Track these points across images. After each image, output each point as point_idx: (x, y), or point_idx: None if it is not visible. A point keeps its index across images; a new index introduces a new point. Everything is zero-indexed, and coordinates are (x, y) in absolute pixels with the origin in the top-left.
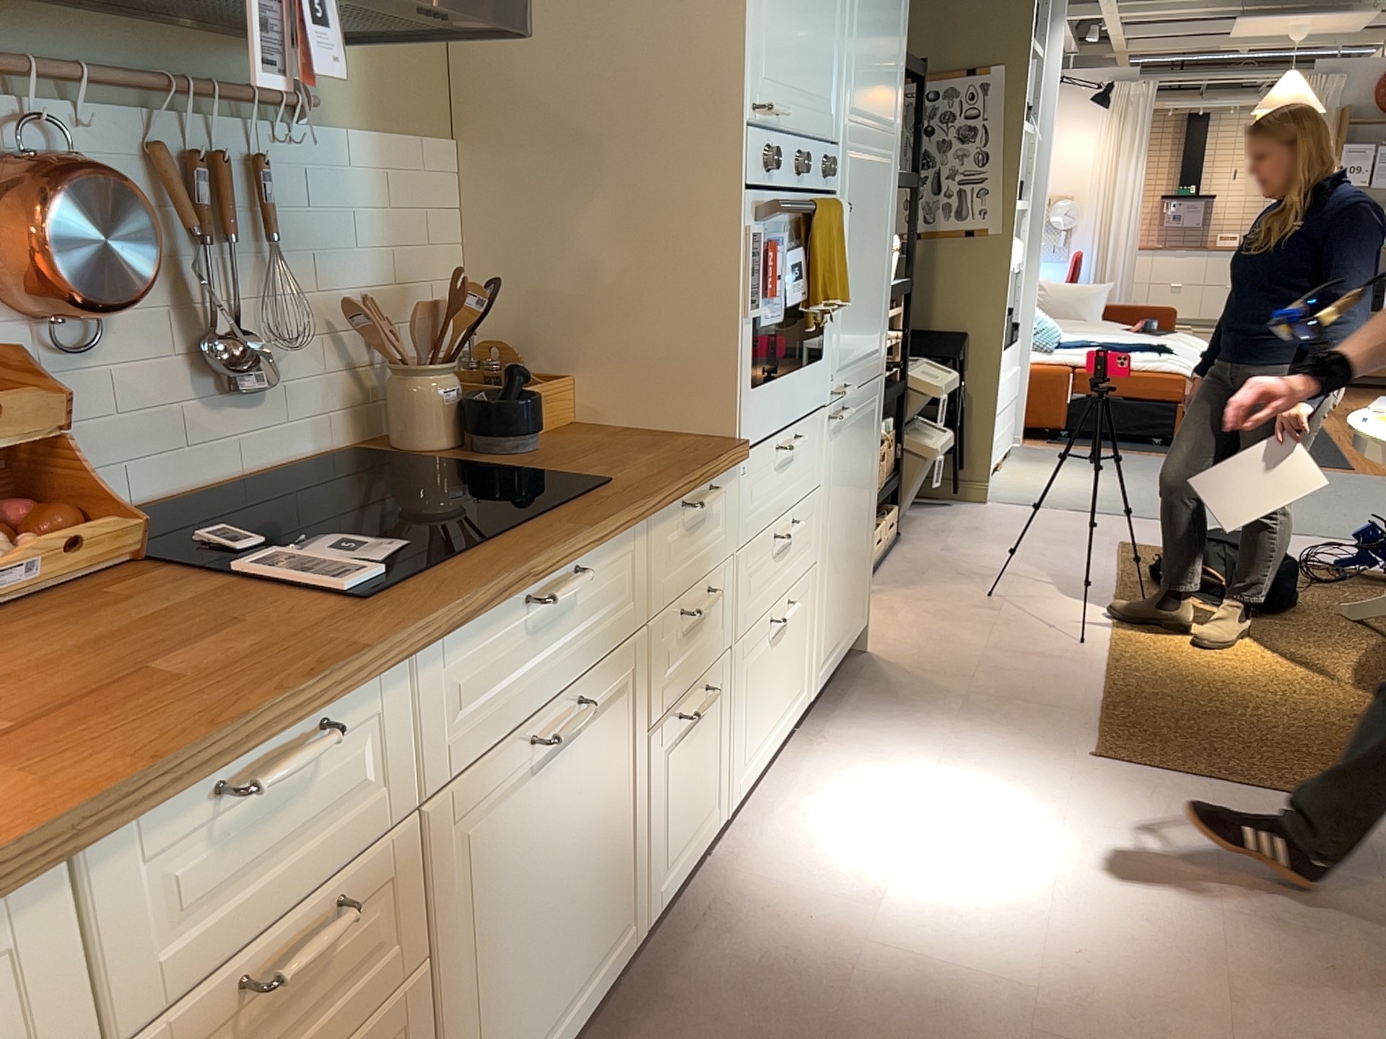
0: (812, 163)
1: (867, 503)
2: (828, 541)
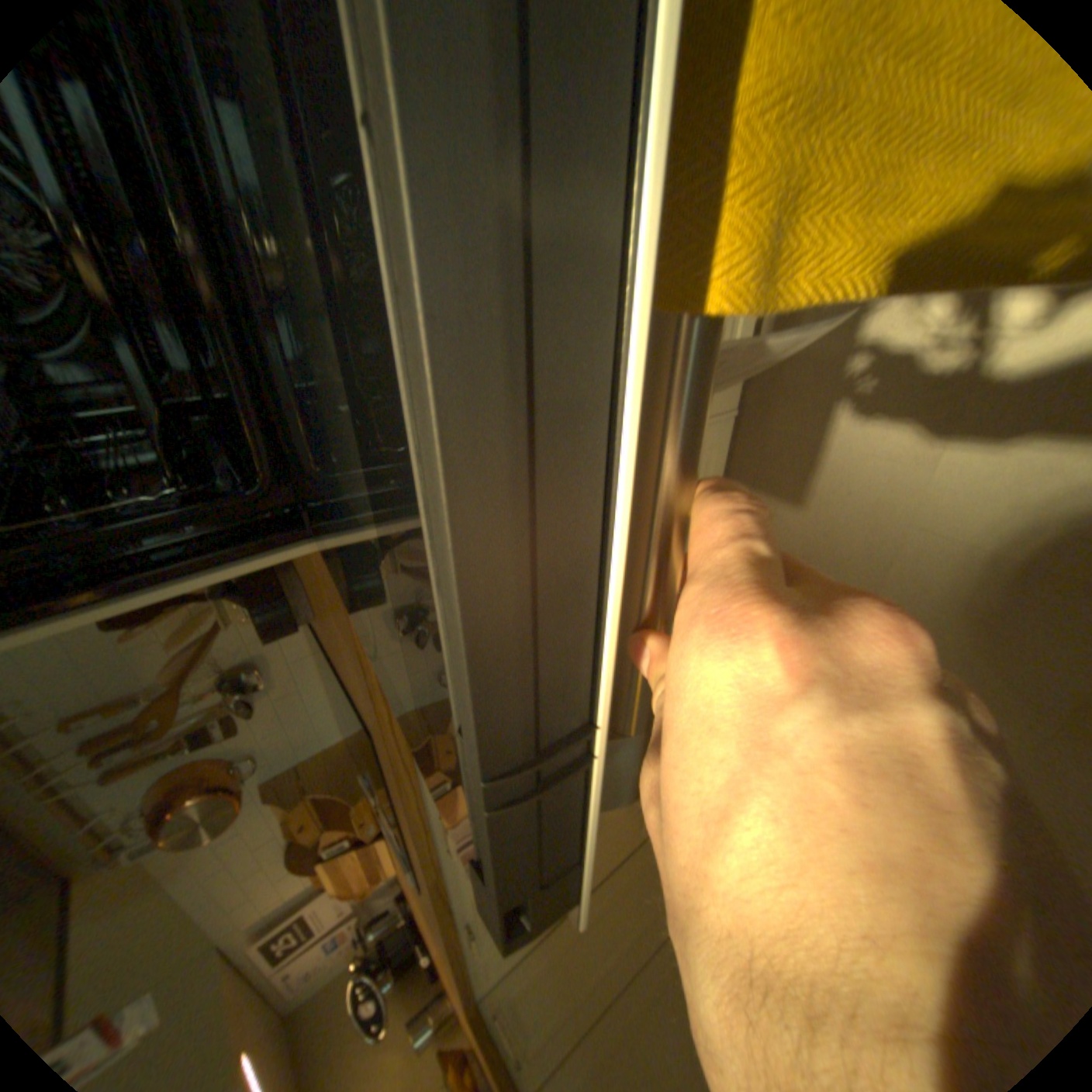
0: None
1: None
2: None
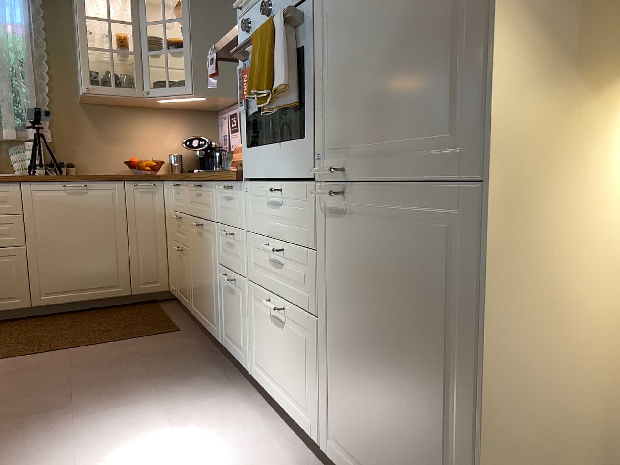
0: (267, 4)
1: (442, 376)
2: (334, 319)
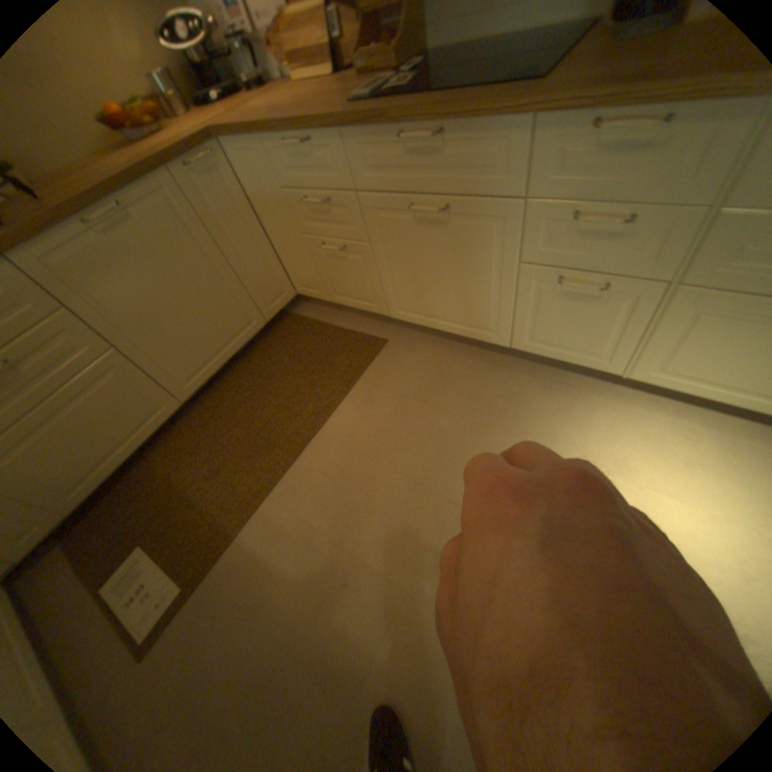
0: None
1: None
2: None
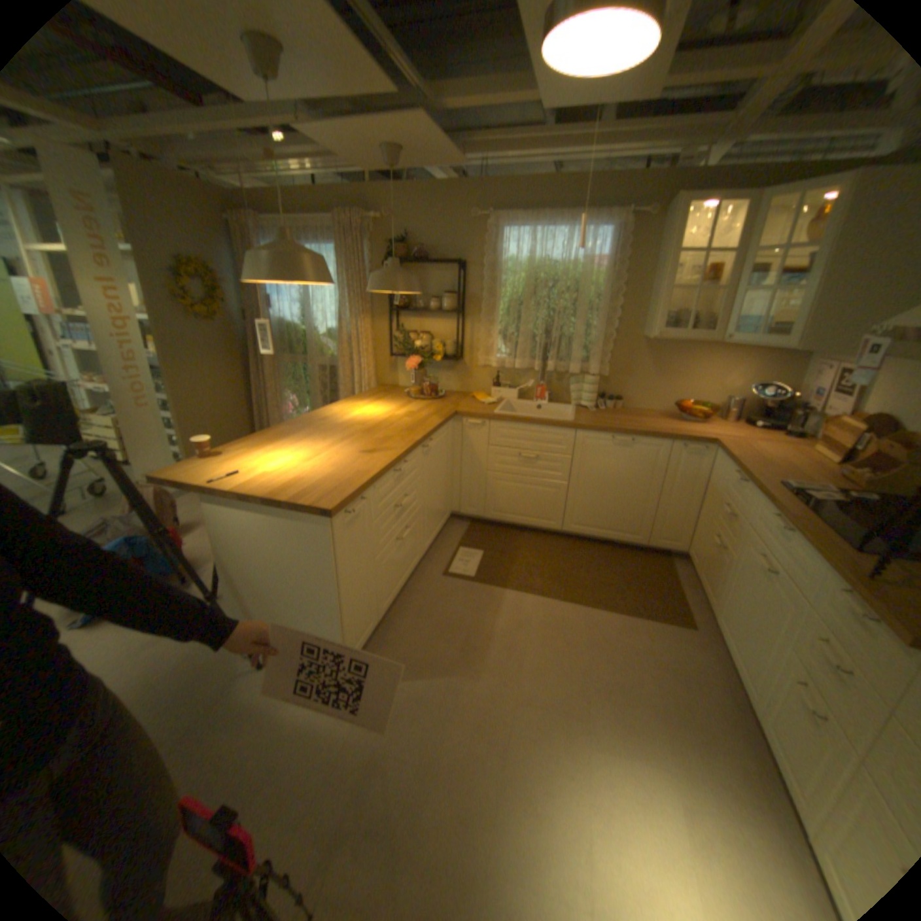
0: None
1: None
2: None
